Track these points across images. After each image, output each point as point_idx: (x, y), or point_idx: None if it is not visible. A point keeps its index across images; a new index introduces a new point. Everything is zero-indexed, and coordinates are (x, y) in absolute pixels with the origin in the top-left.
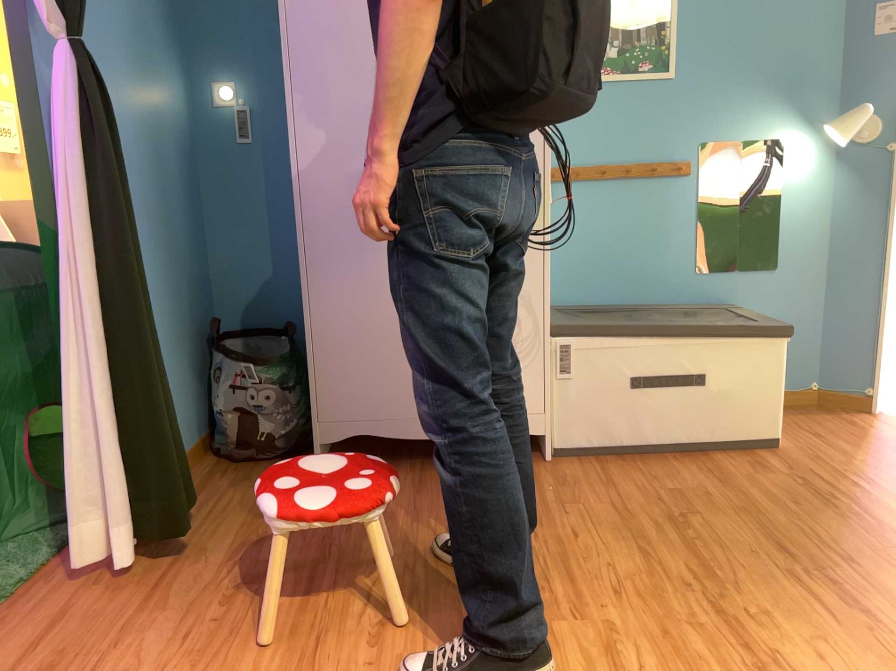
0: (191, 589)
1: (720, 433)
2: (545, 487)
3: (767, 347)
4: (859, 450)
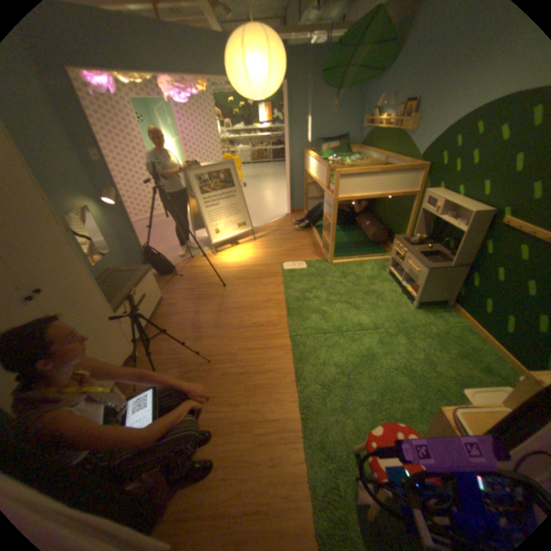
0: (187, 492)
1: (155, 305)
2: (157, 357)
3: (150, 275)
4: (174, 285)
